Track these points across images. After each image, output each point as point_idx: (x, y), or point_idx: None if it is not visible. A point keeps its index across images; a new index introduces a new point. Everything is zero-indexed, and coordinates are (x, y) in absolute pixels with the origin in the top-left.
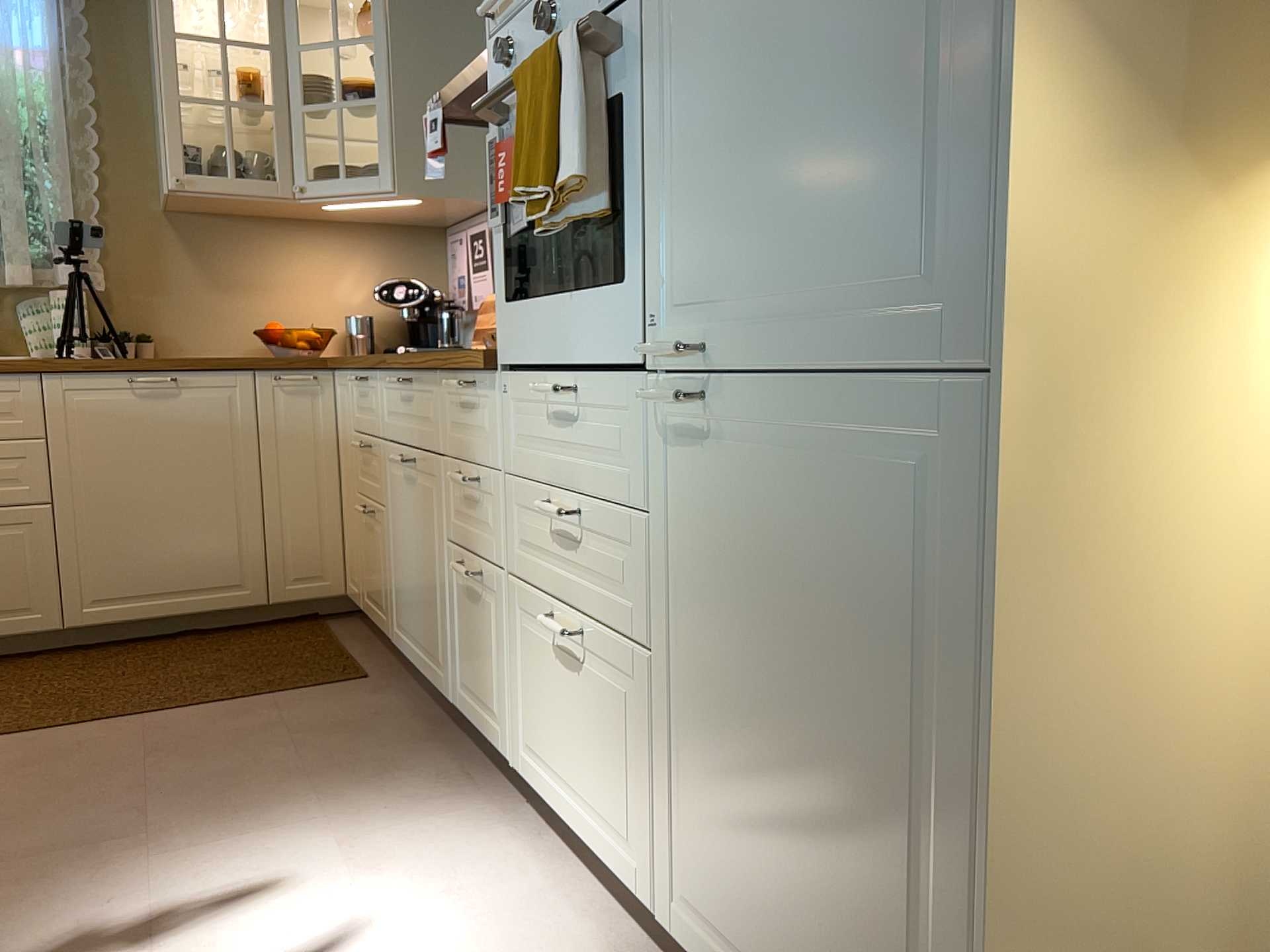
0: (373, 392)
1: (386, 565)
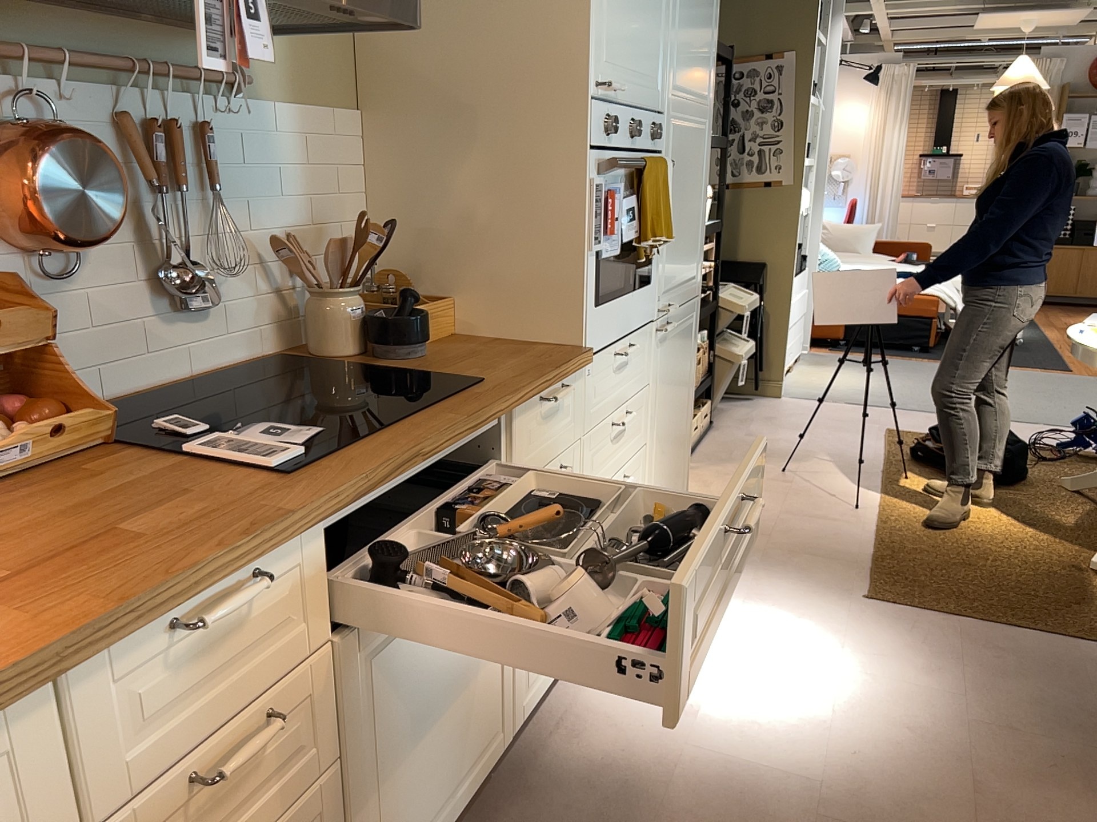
0: (278, 587)
1: None
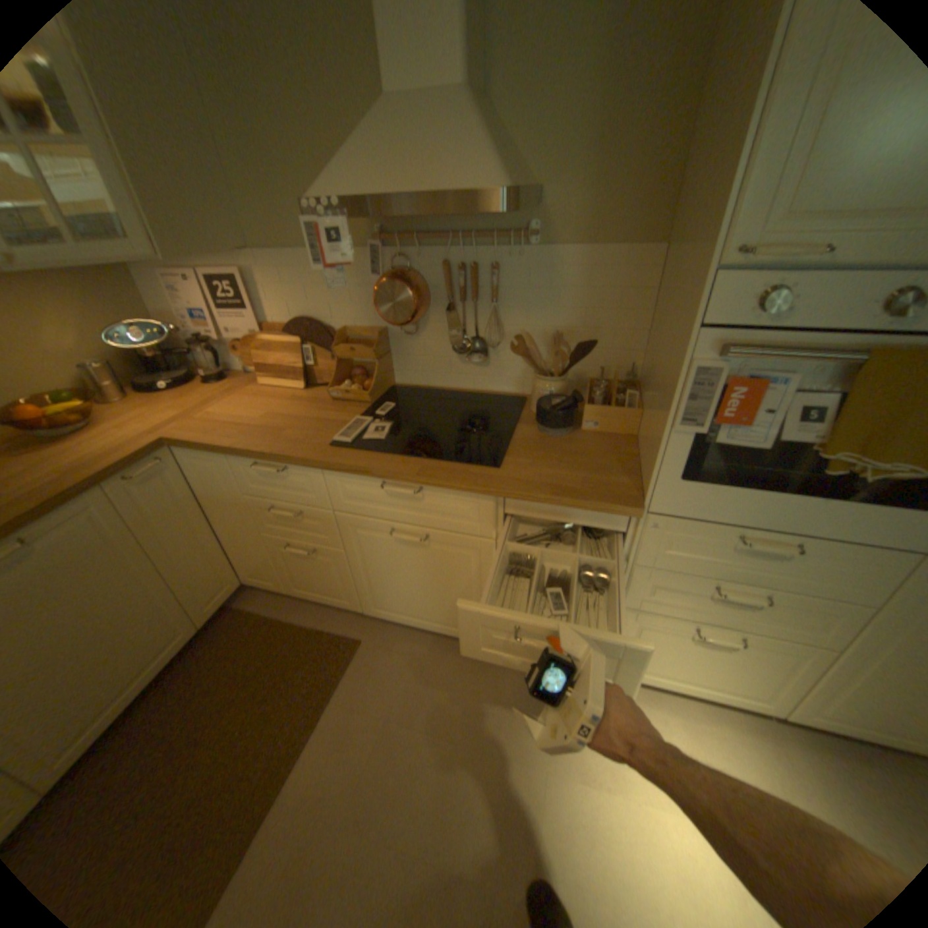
0: (303, 478)
1: (349, 579)
